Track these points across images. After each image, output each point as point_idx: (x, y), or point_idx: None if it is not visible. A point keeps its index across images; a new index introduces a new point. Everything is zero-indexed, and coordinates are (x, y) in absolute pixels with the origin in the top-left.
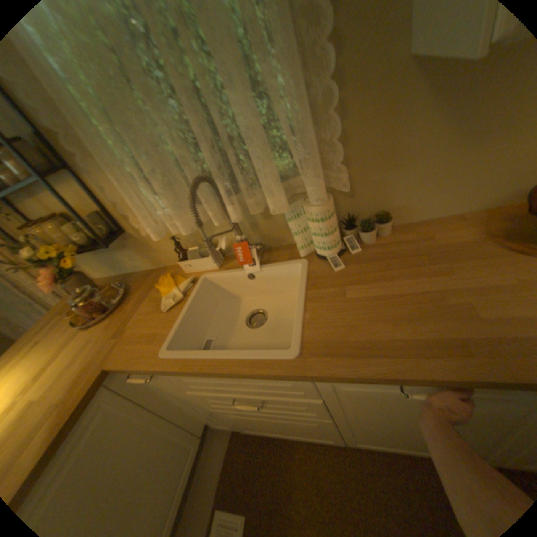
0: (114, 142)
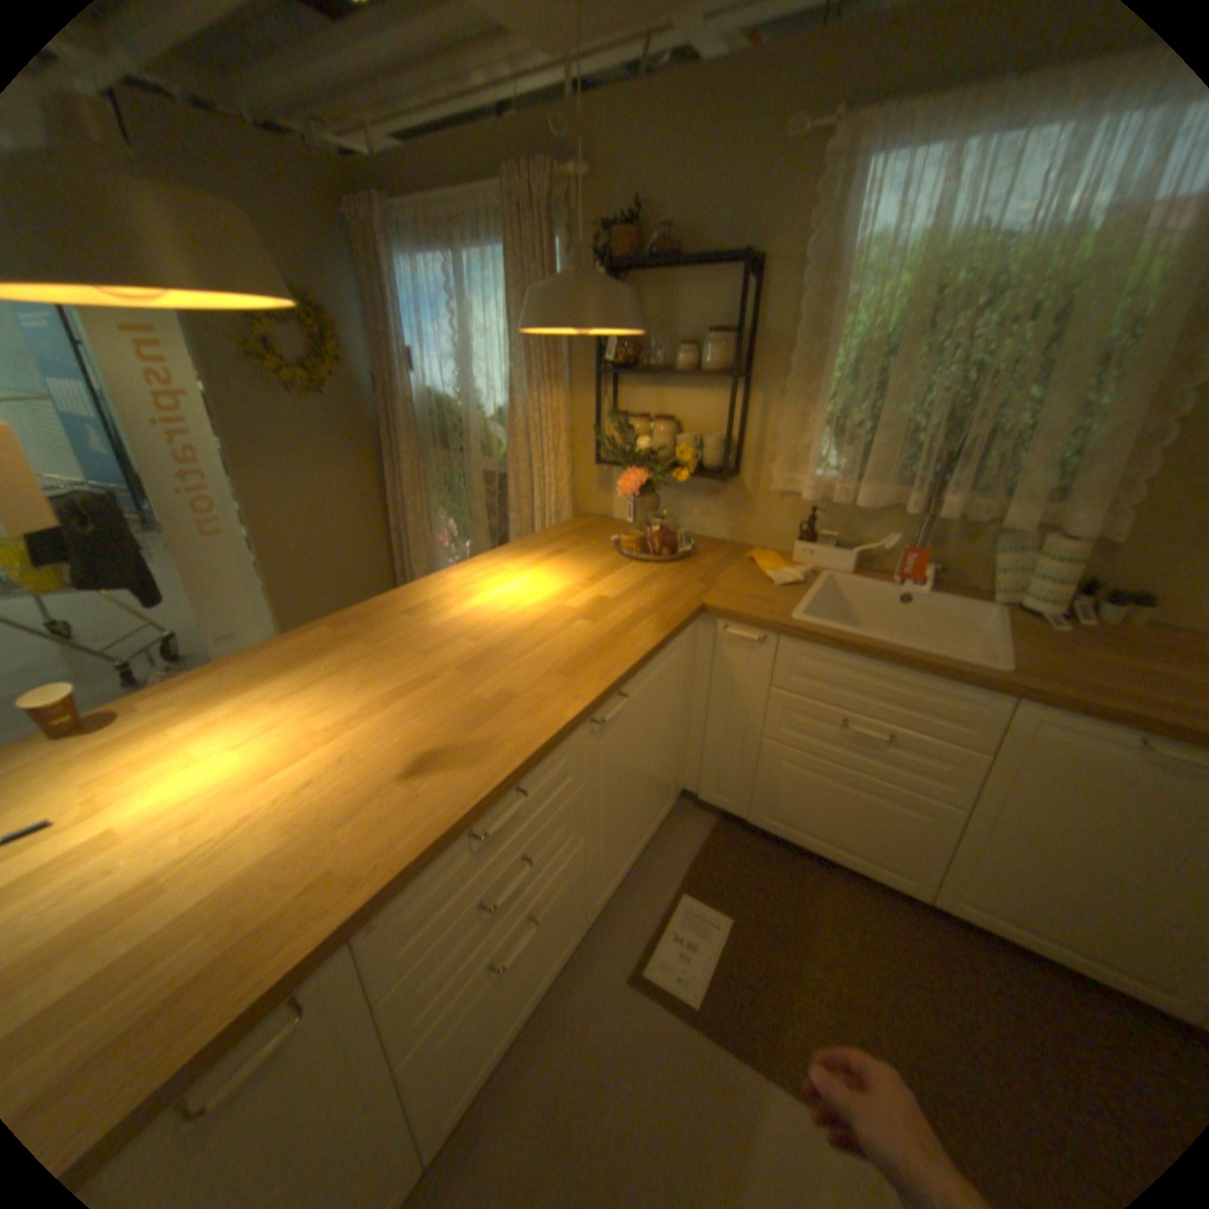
0: (860, 382)
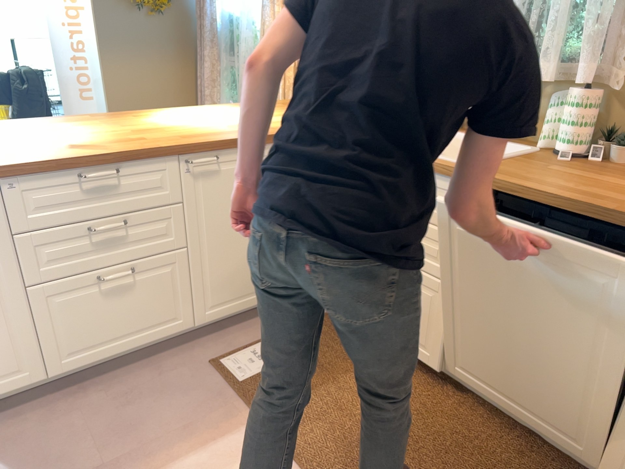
0: None
